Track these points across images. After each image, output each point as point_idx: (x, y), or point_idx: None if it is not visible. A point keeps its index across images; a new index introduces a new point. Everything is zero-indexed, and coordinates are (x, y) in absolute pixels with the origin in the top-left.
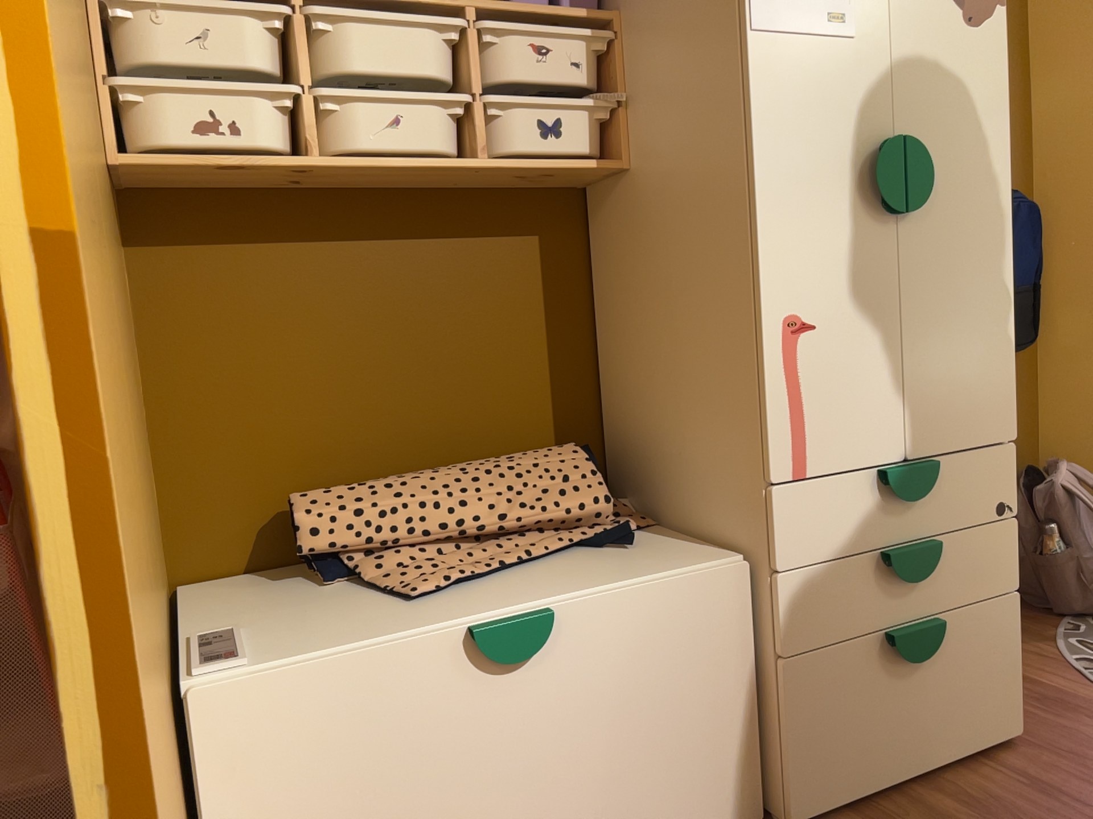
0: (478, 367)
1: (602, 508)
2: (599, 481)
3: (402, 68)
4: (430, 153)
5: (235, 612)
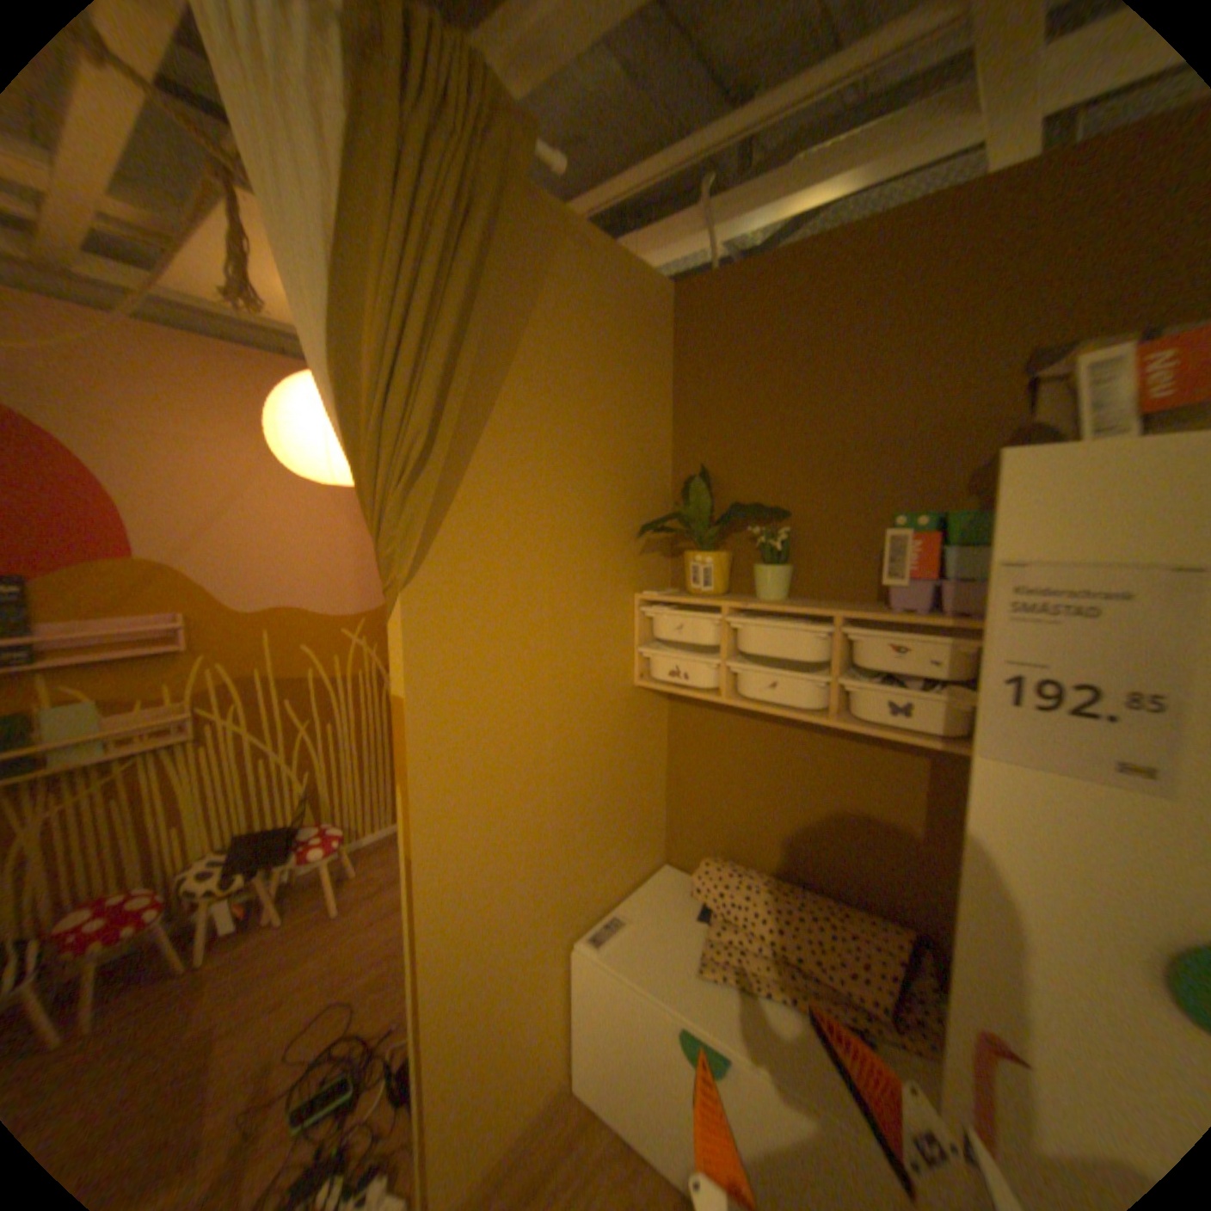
0: (855, 835)
1: (905, 1008)
2: (906, 985)
3: (783, 651)
4: (793, 708)
5: (651, 906)
